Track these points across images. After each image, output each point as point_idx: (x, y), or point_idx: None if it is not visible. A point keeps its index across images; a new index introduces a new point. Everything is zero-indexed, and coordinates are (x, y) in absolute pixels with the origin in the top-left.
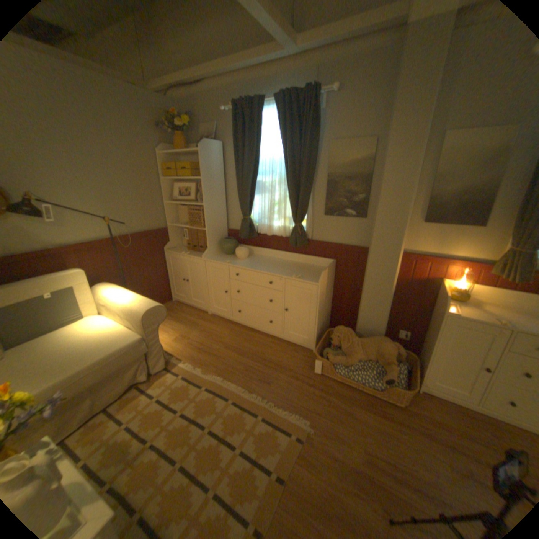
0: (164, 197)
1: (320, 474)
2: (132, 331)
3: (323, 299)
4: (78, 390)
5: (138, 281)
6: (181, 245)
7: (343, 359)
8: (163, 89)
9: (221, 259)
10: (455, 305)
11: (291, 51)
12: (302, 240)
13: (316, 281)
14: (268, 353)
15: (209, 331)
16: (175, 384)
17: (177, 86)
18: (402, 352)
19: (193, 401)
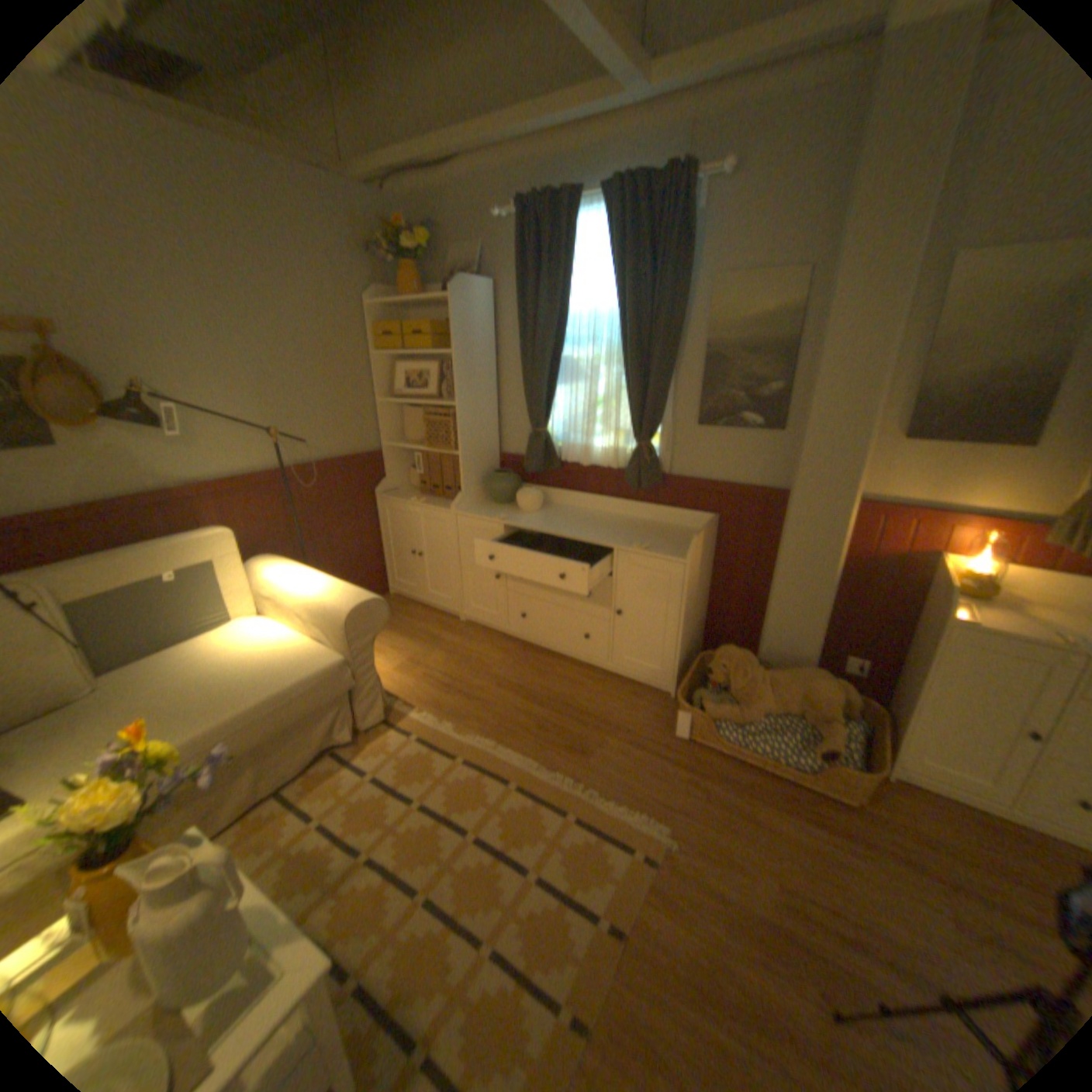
0: (377, 391)
1: (694, 925)
2: (326, 645)
3: (694, 593)
4: (235, 751)
5: (326, 554)
6: (407, 485)
7: (734, 711)
8: (376, 177)
9: (489, 512)
10: (968, 605)
11: (638, 94)
12: (651, 475)
13: (681, 555)
14: (581, 696)
15: (465, 653)
16: (406, 750)
17: (406, 169)
18: (855, 700)
19: (442, 782)
